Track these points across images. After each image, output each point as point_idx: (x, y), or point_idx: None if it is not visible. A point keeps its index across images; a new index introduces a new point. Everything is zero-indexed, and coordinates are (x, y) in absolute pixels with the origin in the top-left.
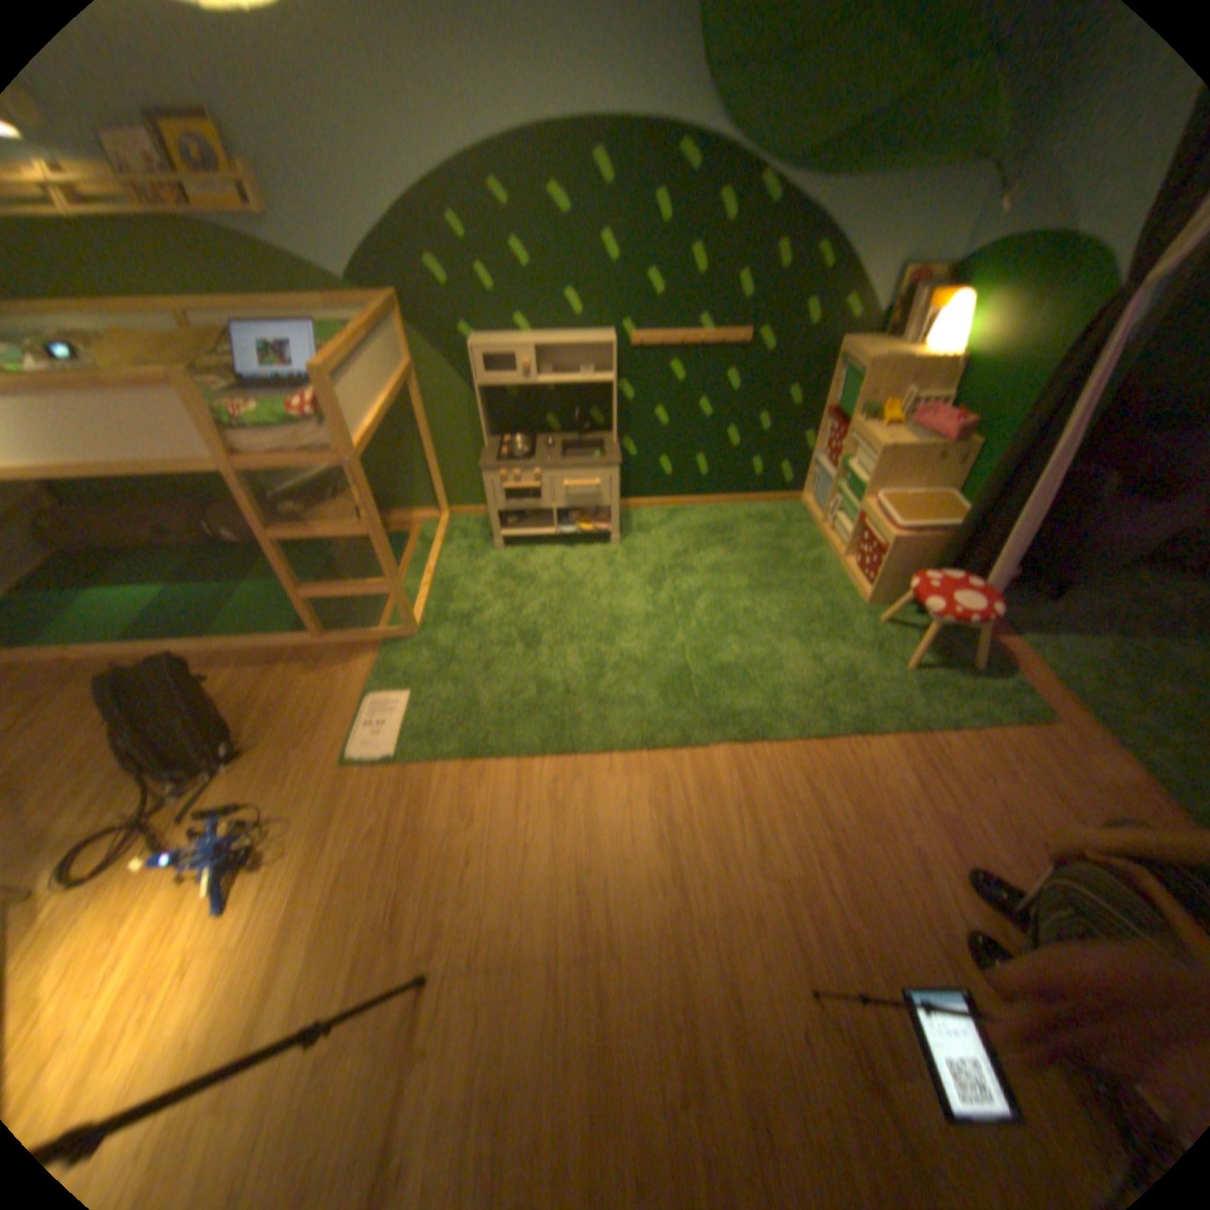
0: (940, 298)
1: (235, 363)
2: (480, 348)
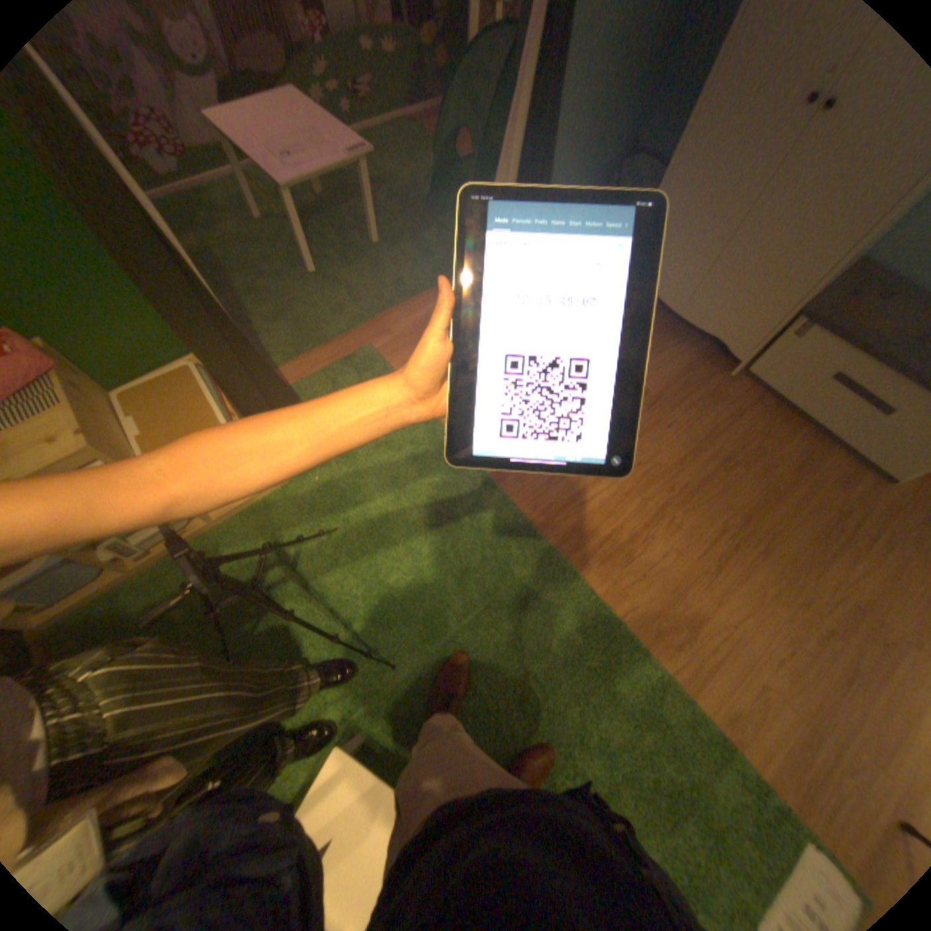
0: None
1: None
2: None
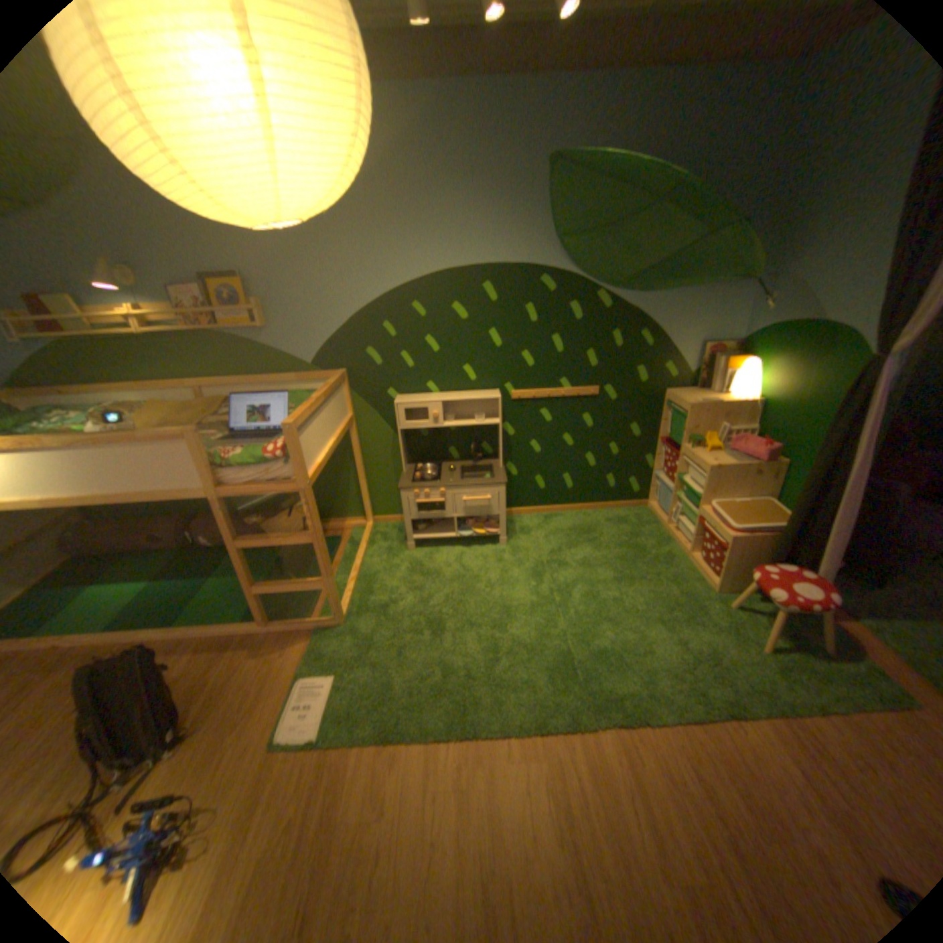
0: (735, 361)
1: (230, 419)
2: (403, 403)
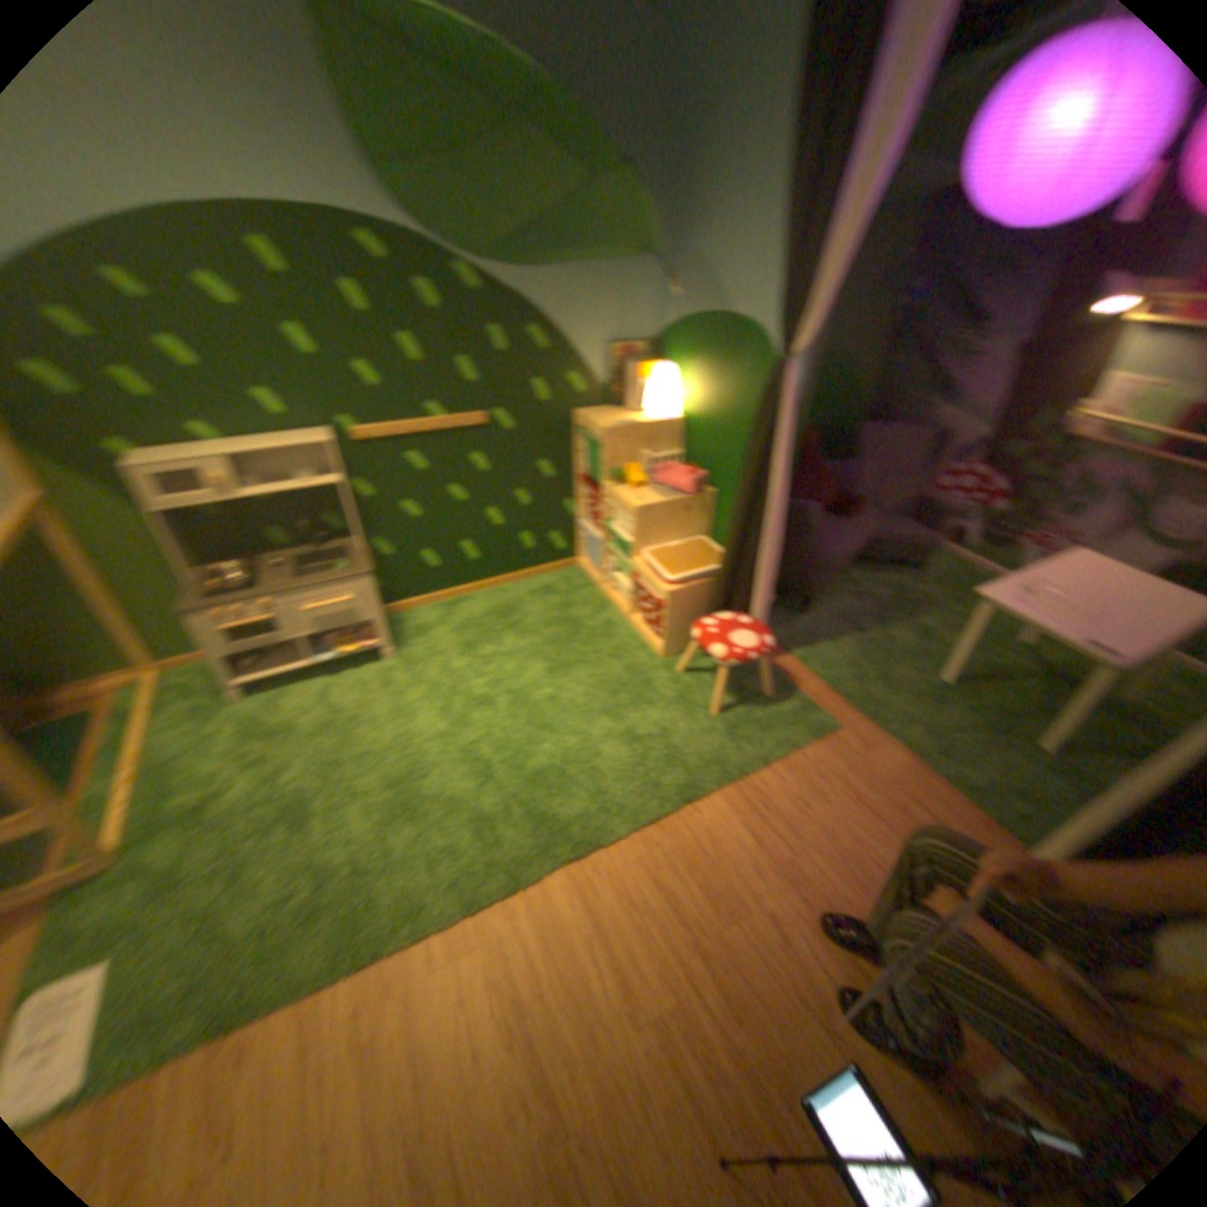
0: (645, 369)
1: None
2: (139, 465)
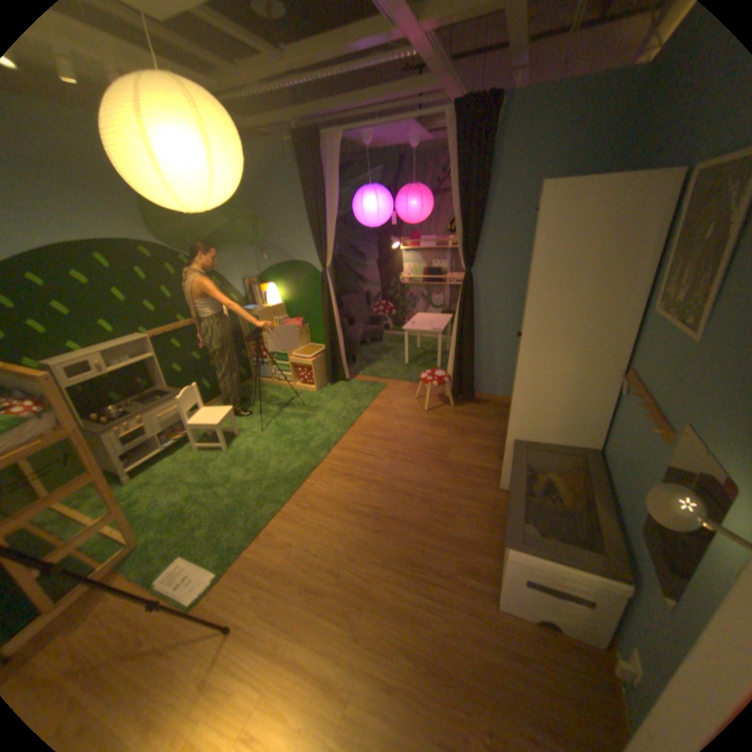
0: (263, 287)
1: None
2: (59, 364)
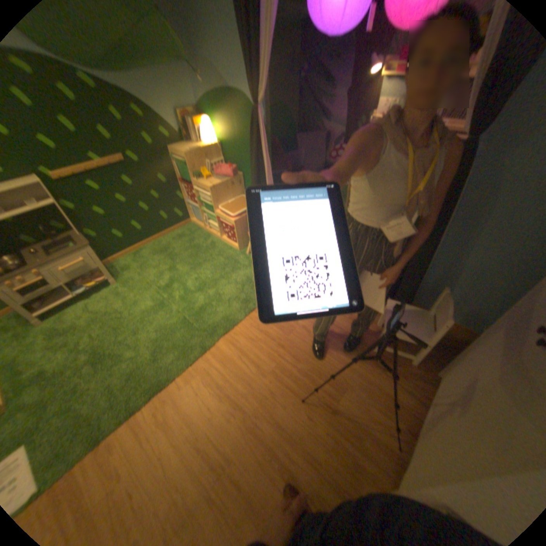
0: (196, 121)
1: None
2: None
